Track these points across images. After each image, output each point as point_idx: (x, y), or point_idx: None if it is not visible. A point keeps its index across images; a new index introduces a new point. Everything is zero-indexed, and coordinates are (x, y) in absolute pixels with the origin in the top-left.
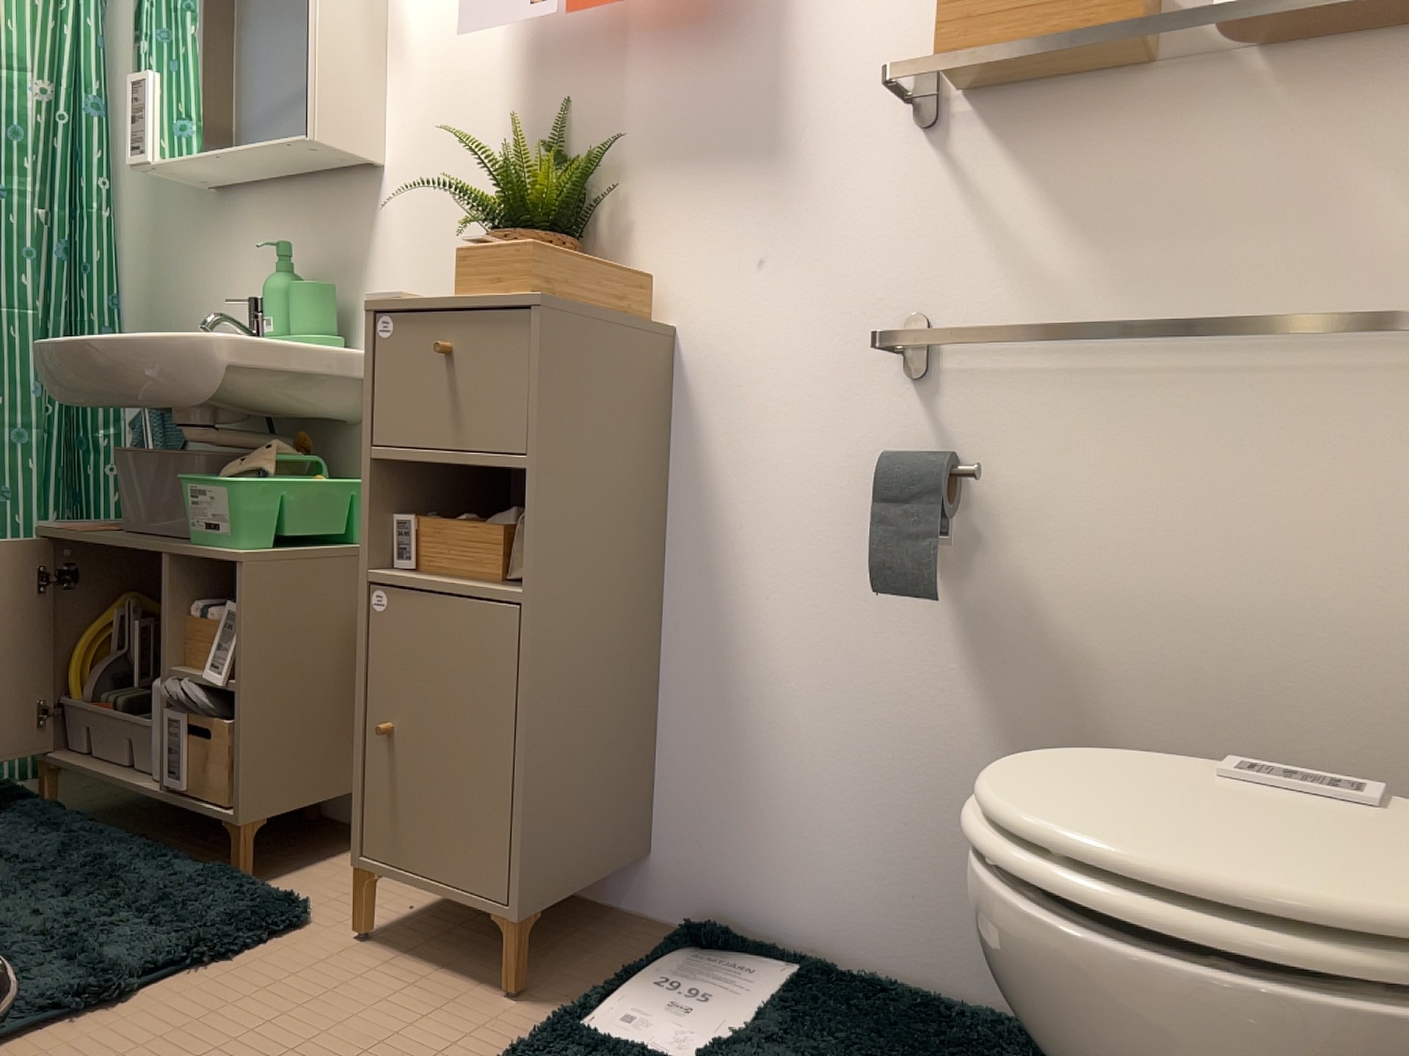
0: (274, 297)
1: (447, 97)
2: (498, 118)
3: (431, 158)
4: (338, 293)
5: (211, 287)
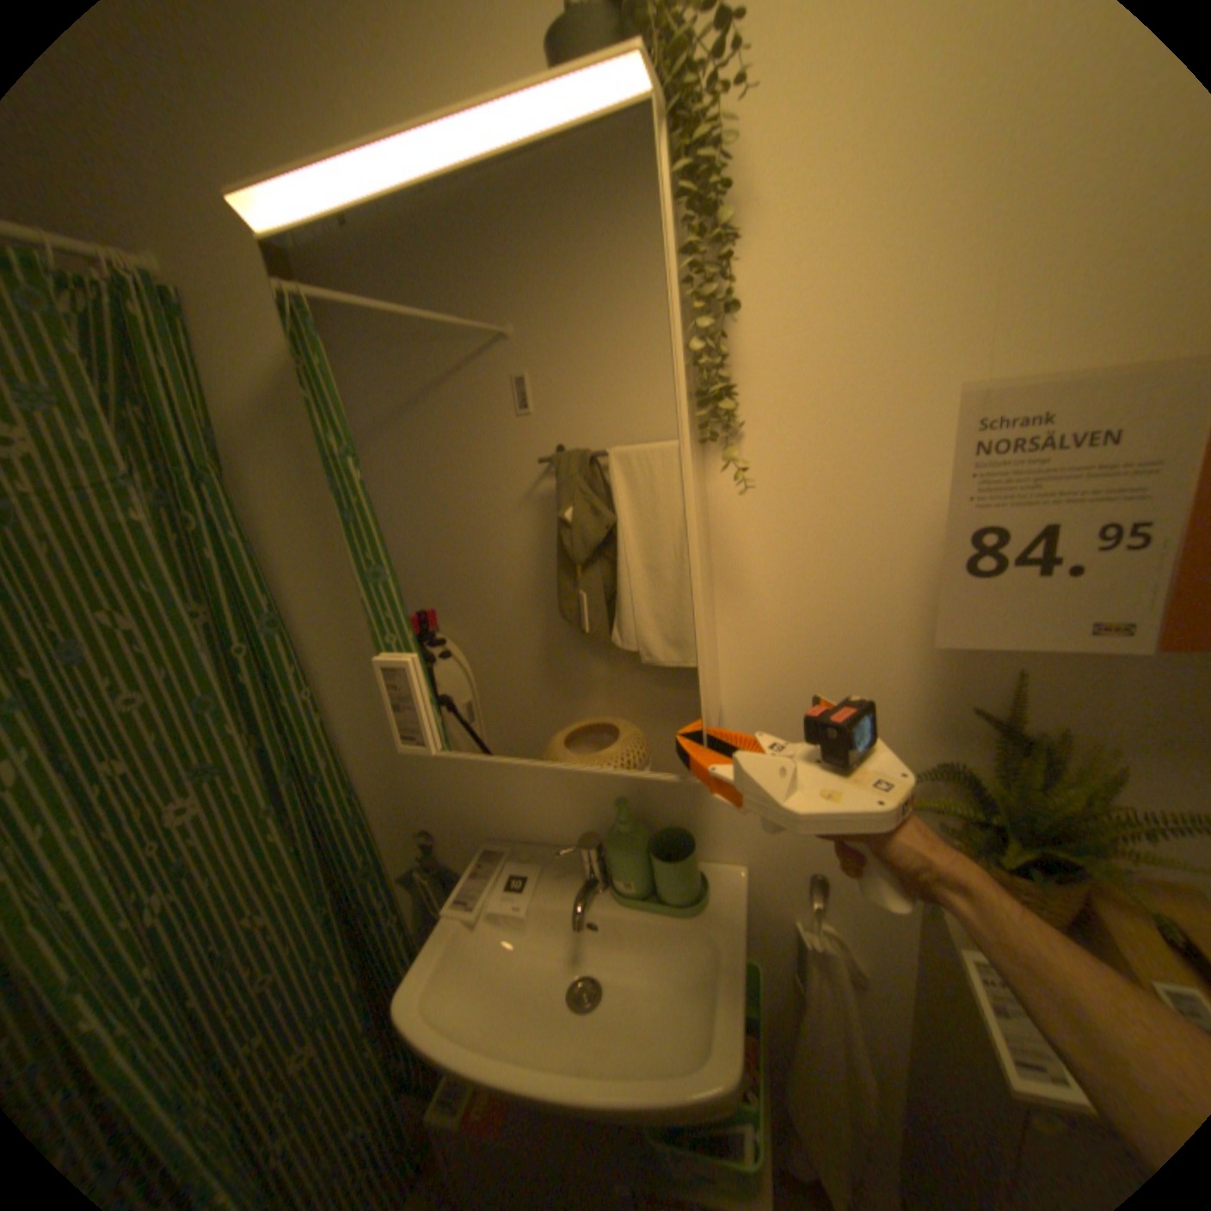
0: (630, 862)
1: (816, 645)
2: (902, 674)
3: (793, 703)
4: (663, 810)
5: (475, 784)
